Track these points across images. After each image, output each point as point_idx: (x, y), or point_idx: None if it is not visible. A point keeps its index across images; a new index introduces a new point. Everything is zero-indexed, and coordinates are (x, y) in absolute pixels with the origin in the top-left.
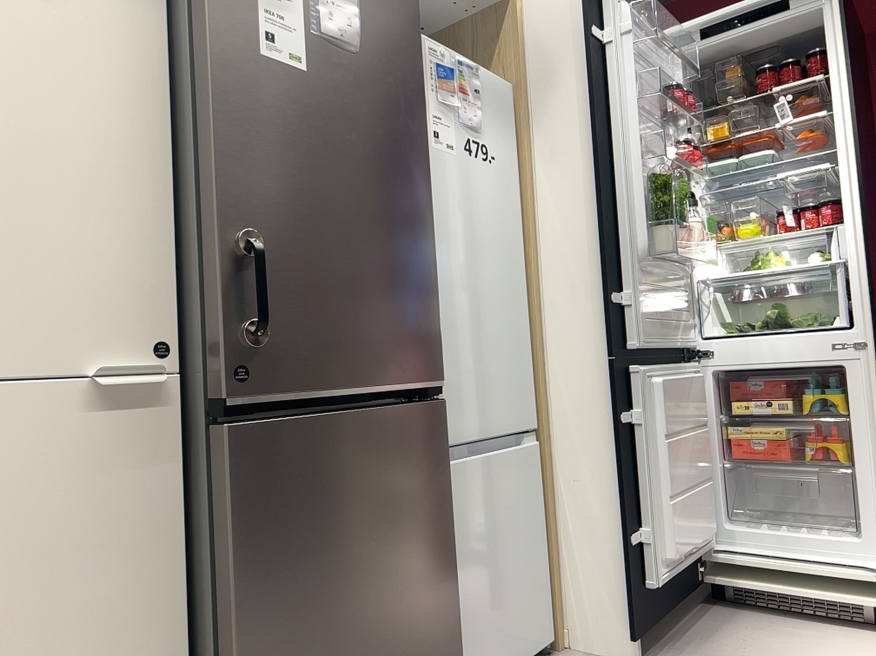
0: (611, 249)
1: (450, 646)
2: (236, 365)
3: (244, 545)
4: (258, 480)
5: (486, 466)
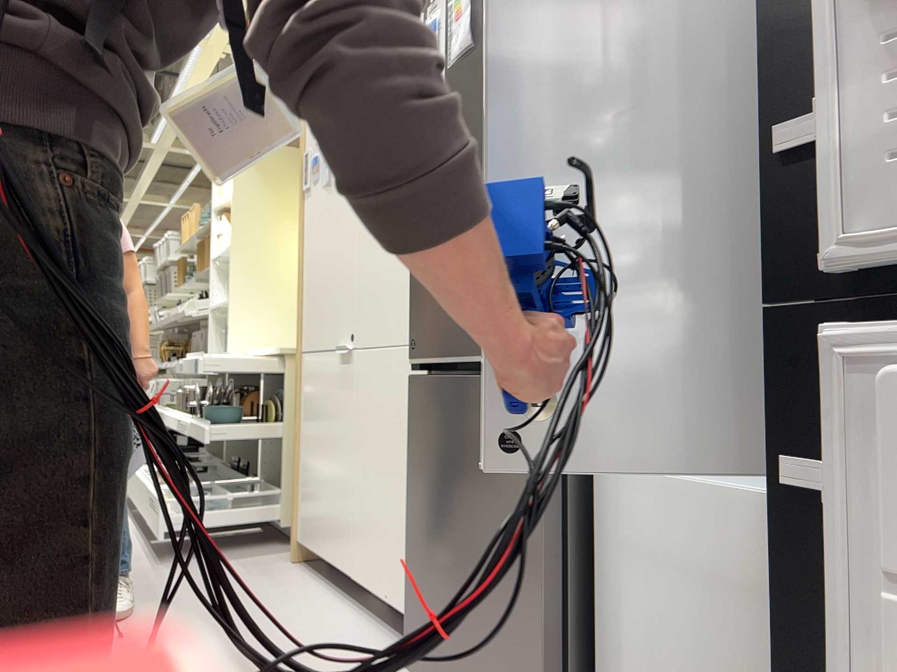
0: (804, 1)
1: (544, 669)
2: (413, 339)
3: (412, 453)
4: (417, 415)
5: (702, 504)
